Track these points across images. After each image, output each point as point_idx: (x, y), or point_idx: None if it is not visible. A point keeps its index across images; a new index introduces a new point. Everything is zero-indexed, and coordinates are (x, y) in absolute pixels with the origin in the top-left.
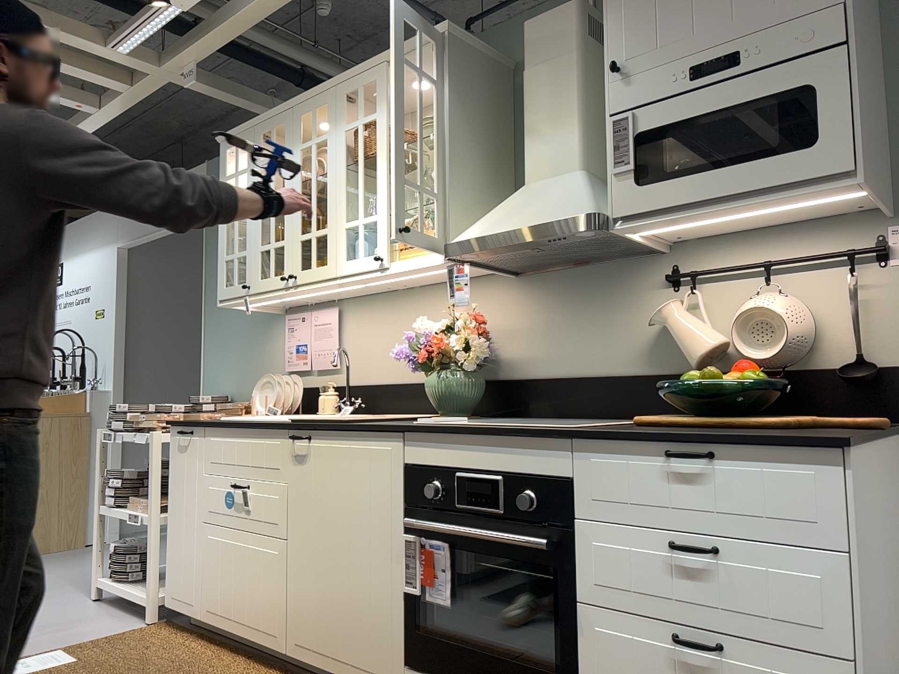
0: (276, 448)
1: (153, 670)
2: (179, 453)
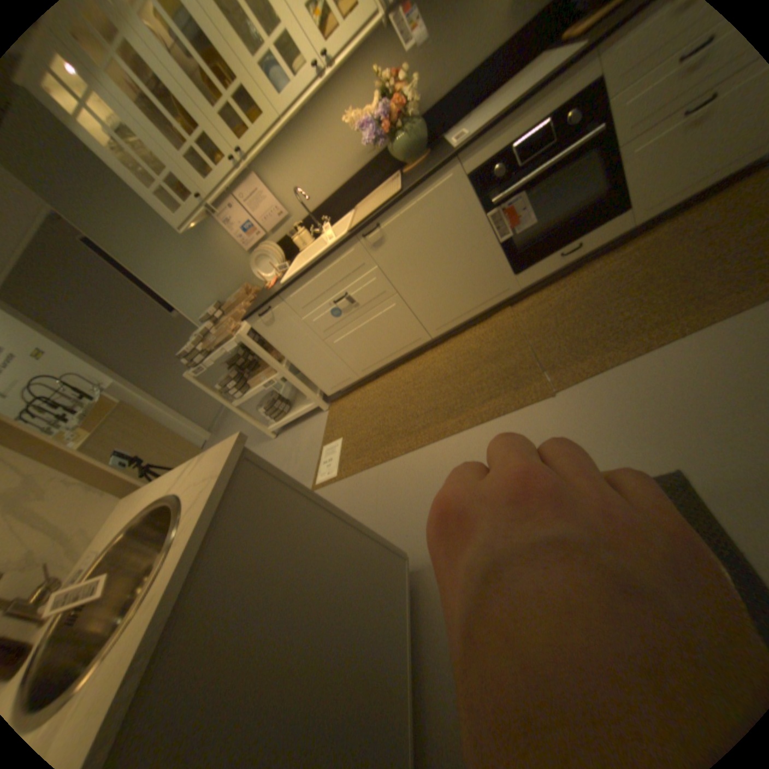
0: (354, 253)
1: (382, 402)
2: (270, 326)
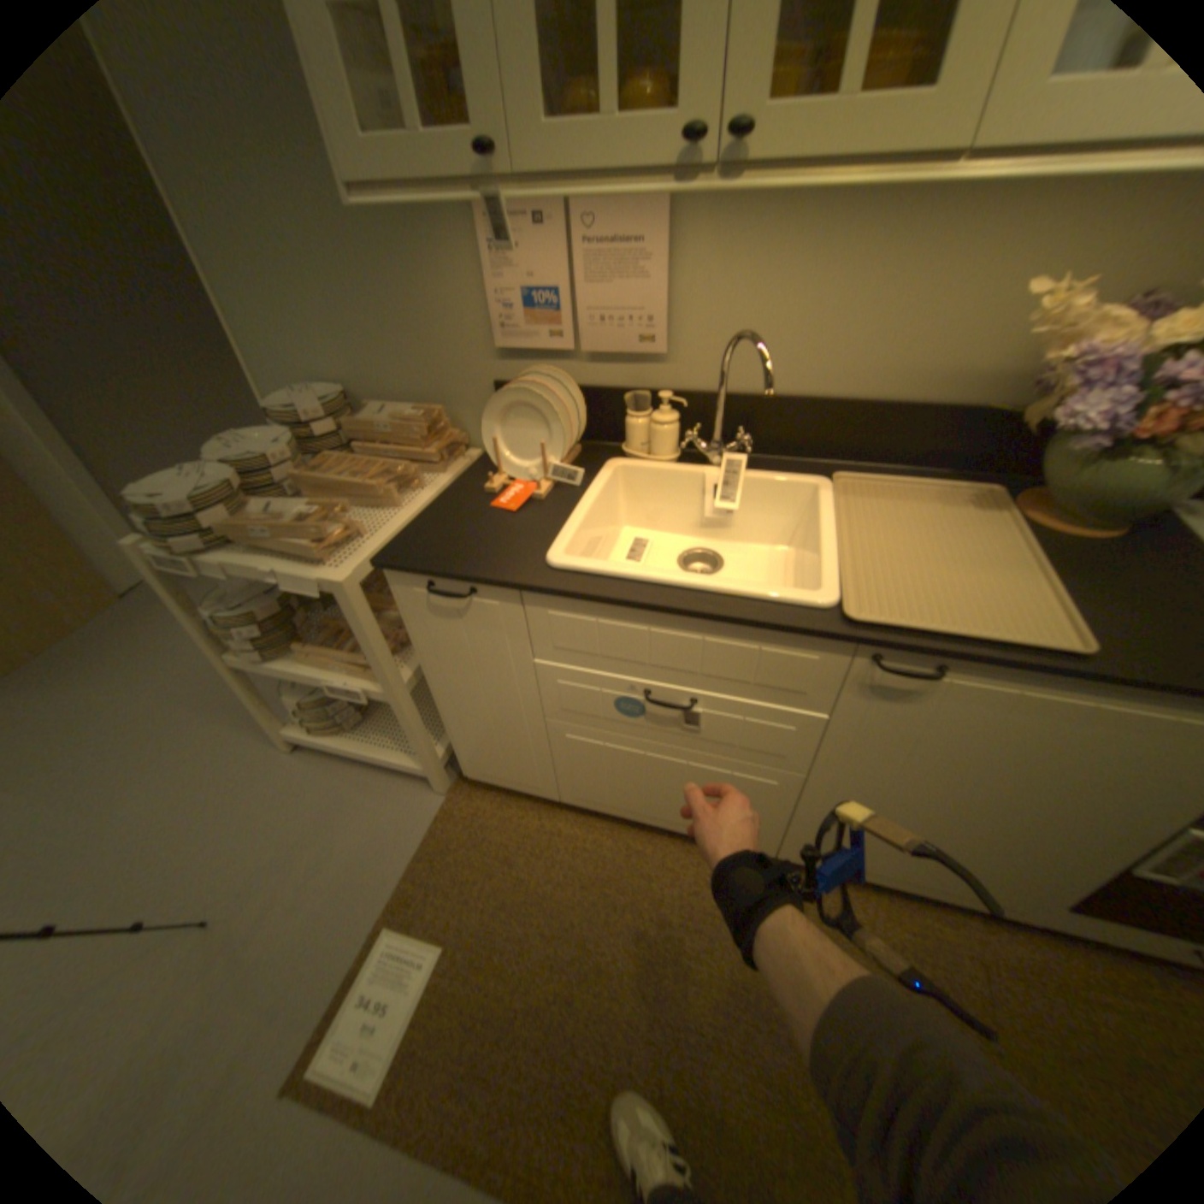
0: (805, 664)
1: (581, 923)
2: (438, 617)
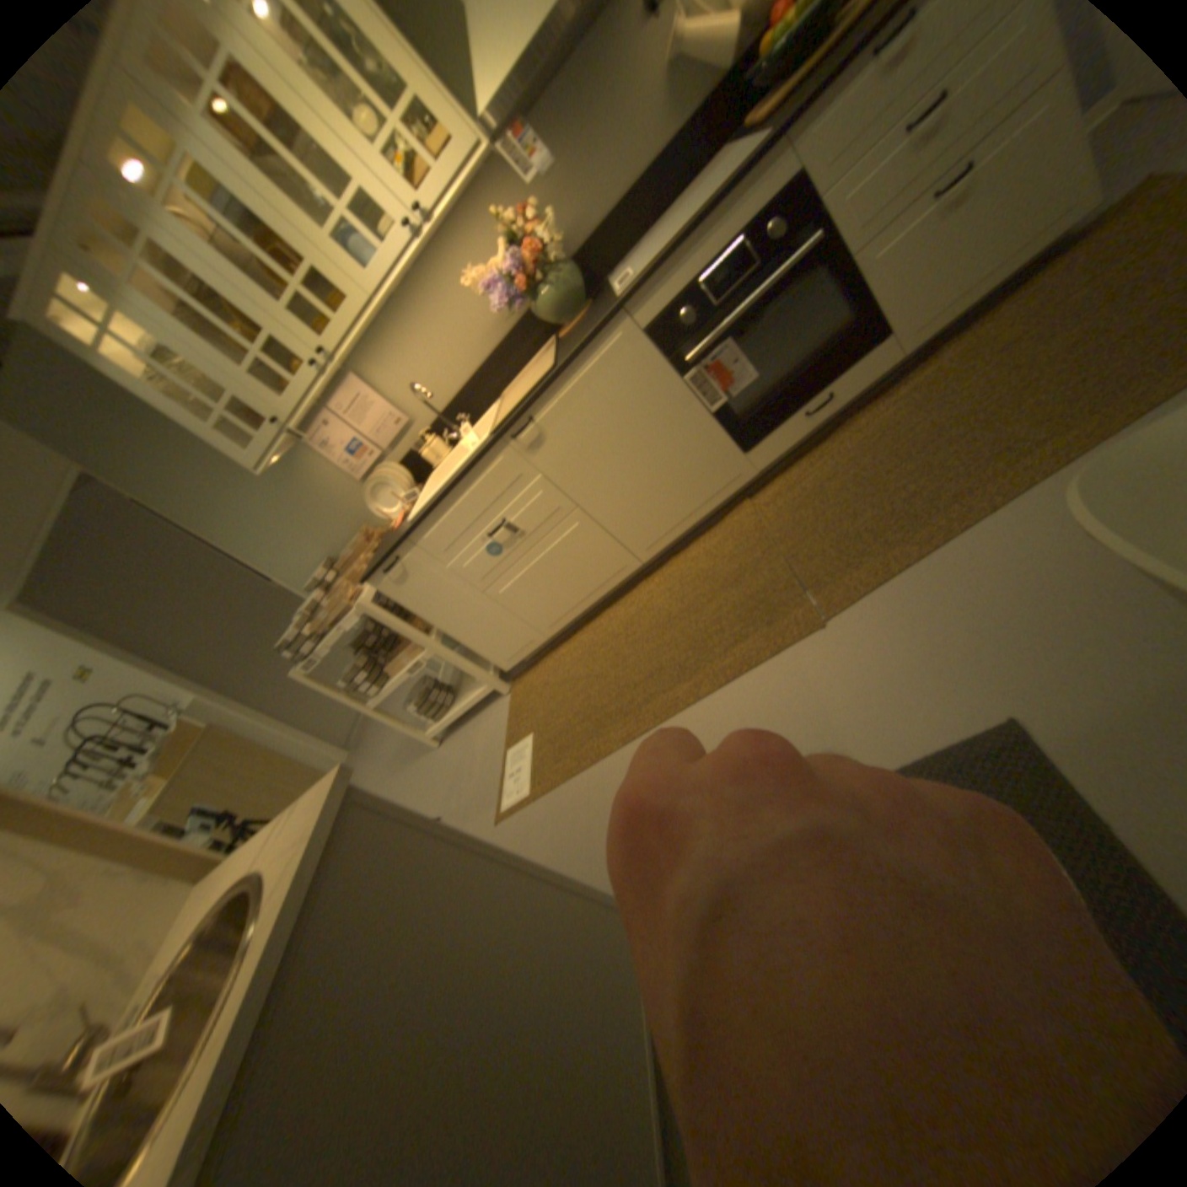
0: (504, 462)
1: (585, 669)
2: (404, 583)
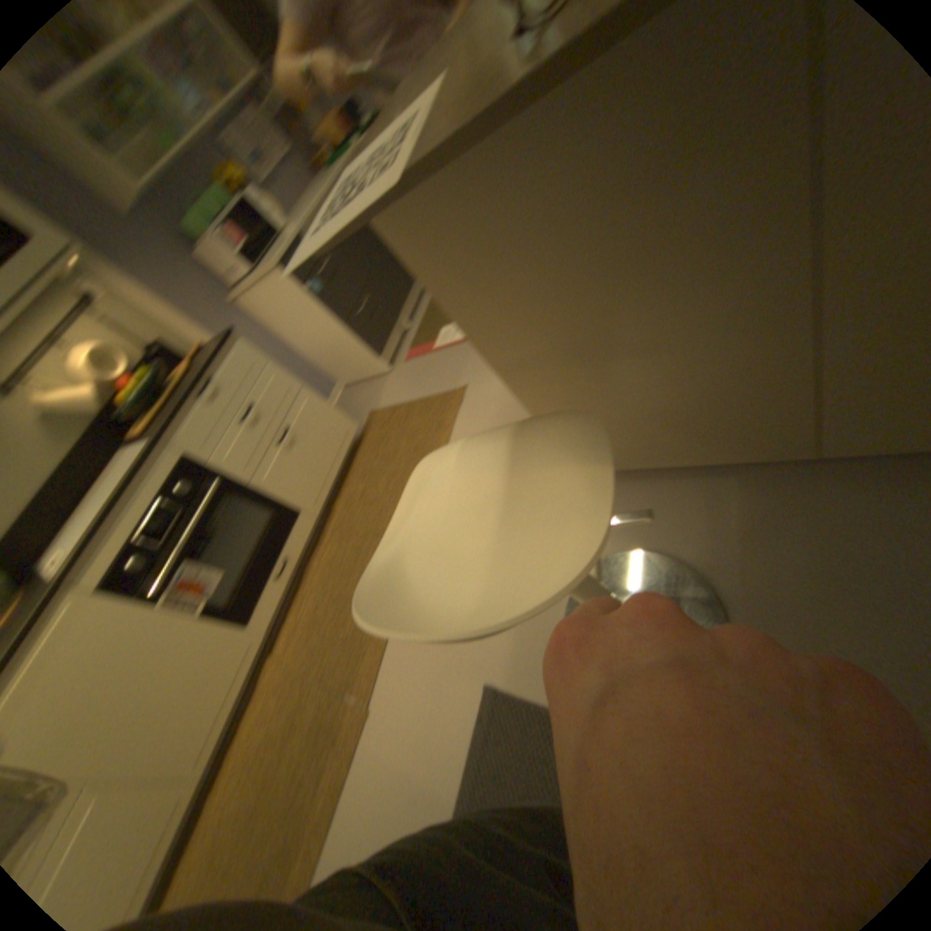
0: None
1: None
2: None
